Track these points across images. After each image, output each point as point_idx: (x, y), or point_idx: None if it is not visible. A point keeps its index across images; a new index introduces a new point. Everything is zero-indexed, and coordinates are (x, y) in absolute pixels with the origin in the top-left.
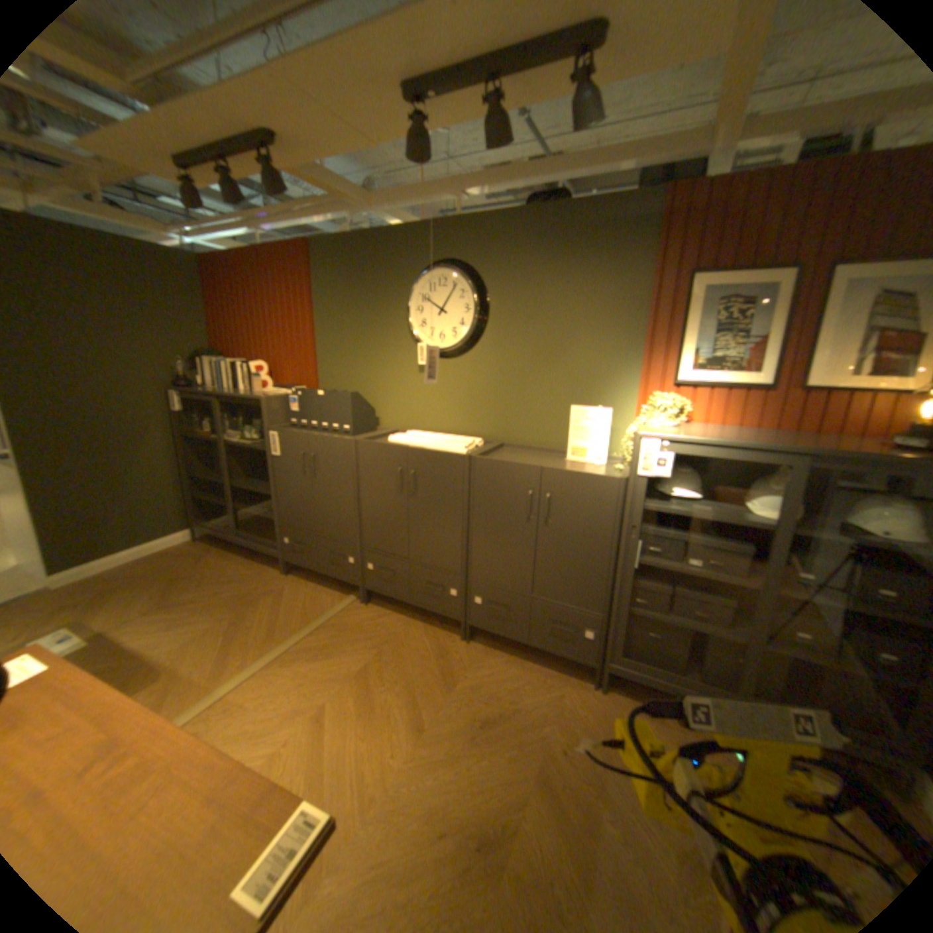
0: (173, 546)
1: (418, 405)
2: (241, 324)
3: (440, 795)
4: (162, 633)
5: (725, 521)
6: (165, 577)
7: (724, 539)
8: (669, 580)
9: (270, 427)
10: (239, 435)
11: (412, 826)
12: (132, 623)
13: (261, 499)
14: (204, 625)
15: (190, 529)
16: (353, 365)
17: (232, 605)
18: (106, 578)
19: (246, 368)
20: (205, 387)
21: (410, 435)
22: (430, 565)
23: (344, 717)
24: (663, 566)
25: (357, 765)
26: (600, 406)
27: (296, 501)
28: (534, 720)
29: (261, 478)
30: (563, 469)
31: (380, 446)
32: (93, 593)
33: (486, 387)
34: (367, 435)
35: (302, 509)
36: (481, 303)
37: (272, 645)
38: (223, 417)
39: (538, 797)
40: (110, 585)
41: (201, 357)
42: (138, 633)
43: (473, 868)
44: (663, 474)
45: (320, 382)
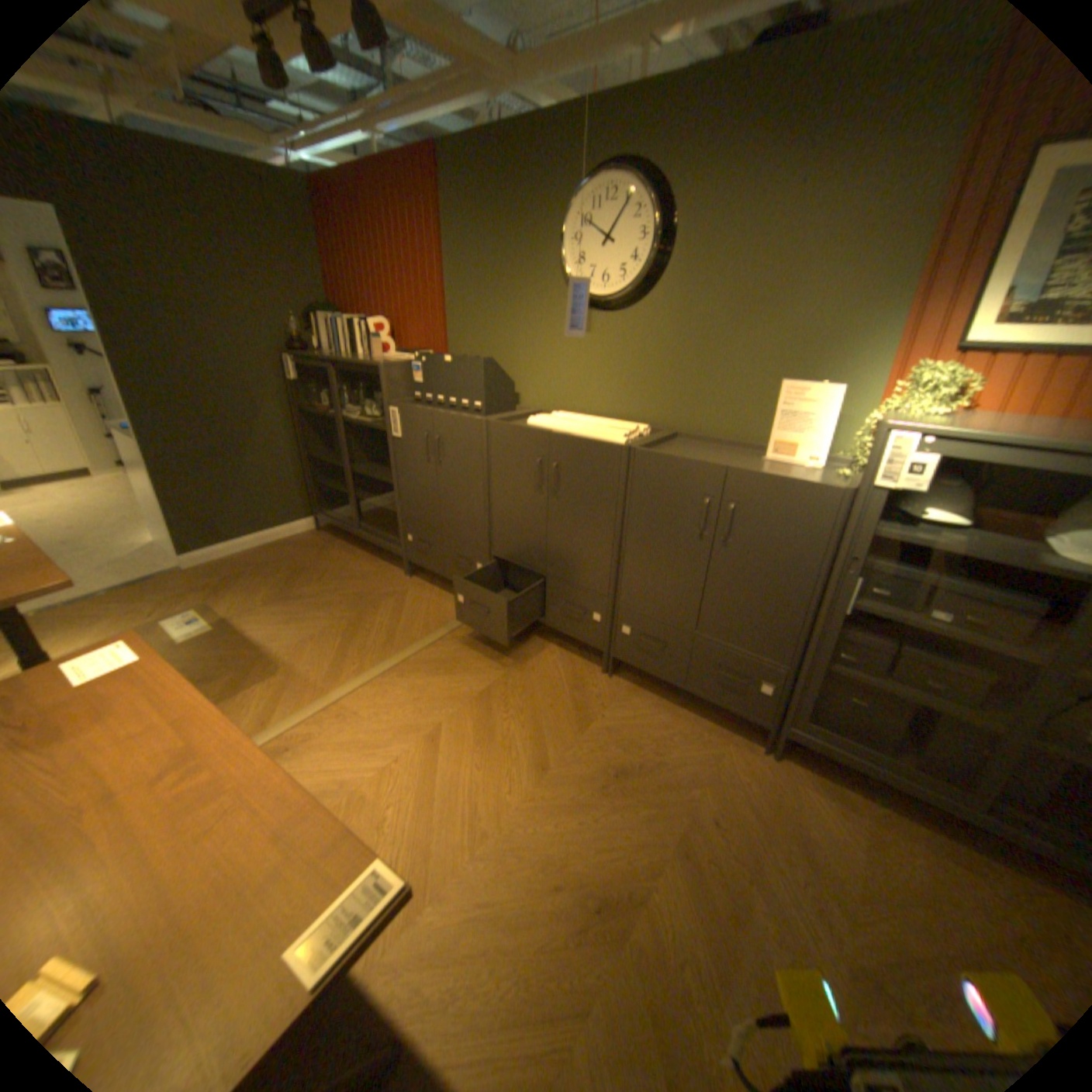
0: (299, 535)
1: (568, 377)
2: (360, 269)
3: (561, 844)
4: (283, 626)
5: (1008, 562)
6: (289, 567)
7: (997, 588)
8: (895, 635)
9: (391, 402)
10: (359, 411)
11: (527, 872)
12: (255, 612)
13: (386, 488)
14: (325, 622)
15: (315, 518)
16: (490, 323)
17: (353, 604)
18: (233, 562)
19: (365, 327)
20: (322, 351)
21: (556, 418)
22: (571, 582)
23: (461, 741)
24: (889, 617)
25: (471, 795)
26: (829, 381)
27: (420, 493)
28: (682, 779)
29: (385, 464)
30: (759, 471)
31: (516, 430)
32: (221, 578)
33: (661, 353)
34: (503, 416)
35: (427, 503)
36: (664, 224)
37: (391, 652)
38: (342, 389)
39: (677, 868)
40: (236, 571)
41: (317, 314)
42: (260, 624)
43: (590, 930)
44: (915, 487)
45: (450, 346)
